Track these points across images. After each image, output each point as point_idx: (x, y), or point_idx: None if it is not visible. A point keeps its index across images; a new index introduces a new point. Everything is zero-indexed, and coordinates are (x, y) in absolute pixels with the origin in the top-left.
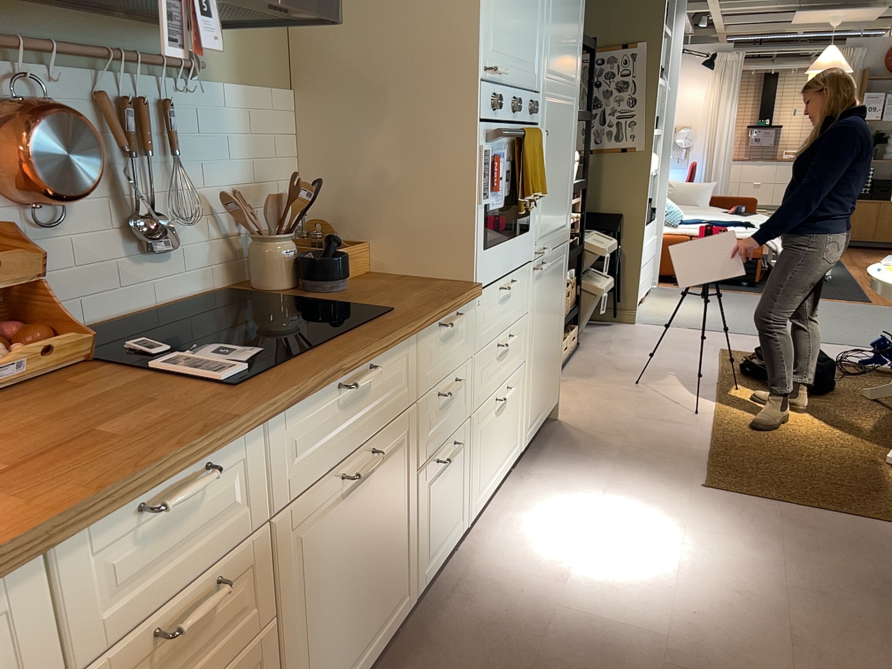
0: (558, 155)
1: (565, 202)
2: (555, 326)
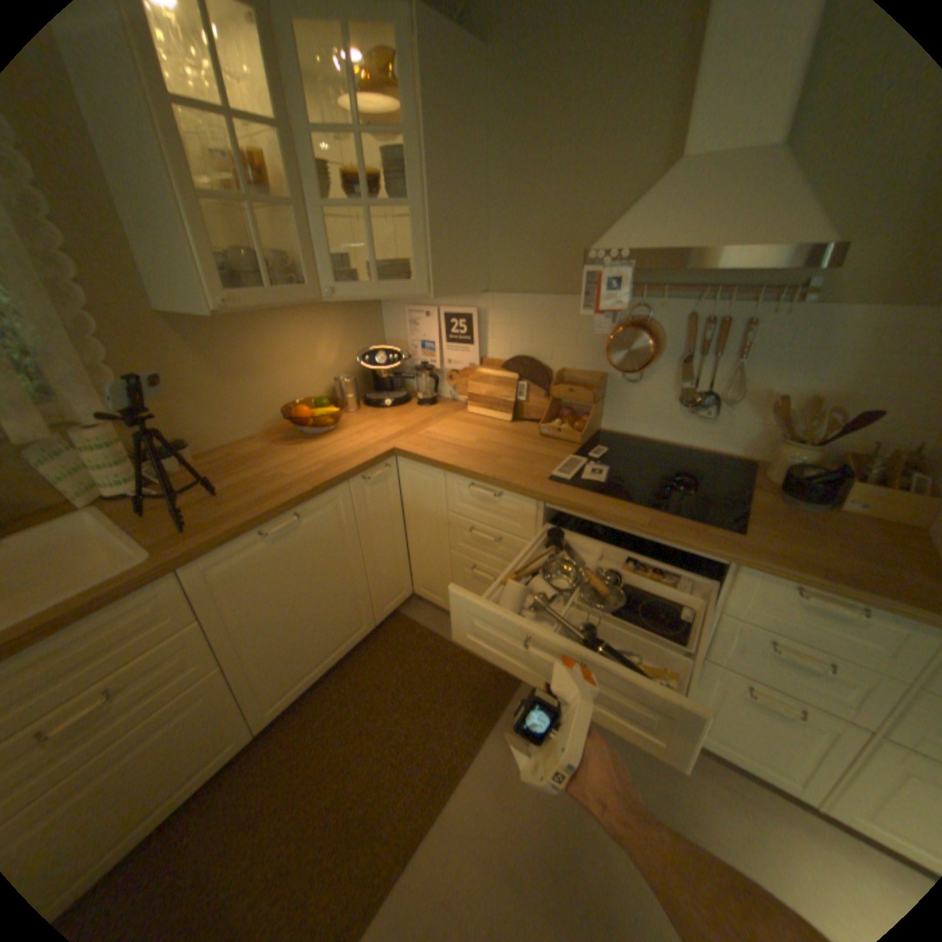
0: None
1: None
2: None
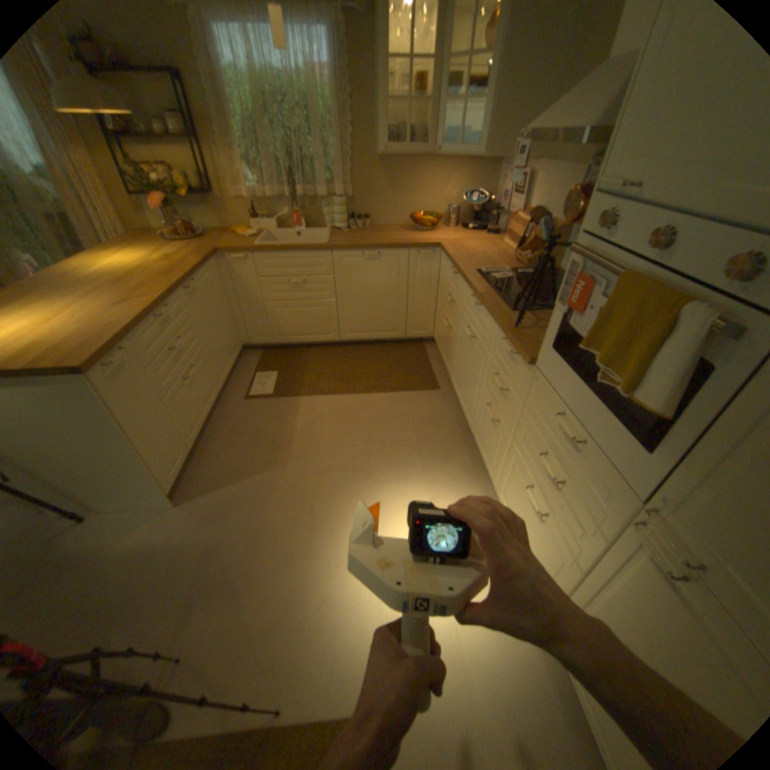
0: None
1: None
2: None
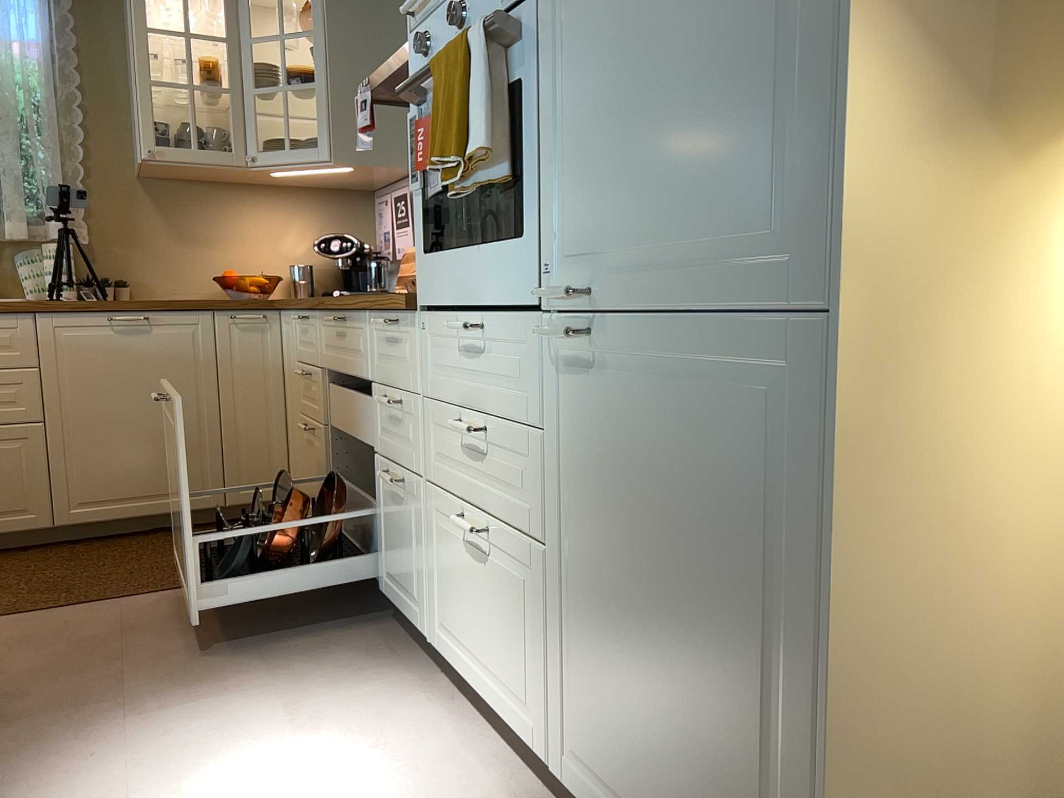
0: (652, 5)
1: (750, 147)
2: (728, 631)
